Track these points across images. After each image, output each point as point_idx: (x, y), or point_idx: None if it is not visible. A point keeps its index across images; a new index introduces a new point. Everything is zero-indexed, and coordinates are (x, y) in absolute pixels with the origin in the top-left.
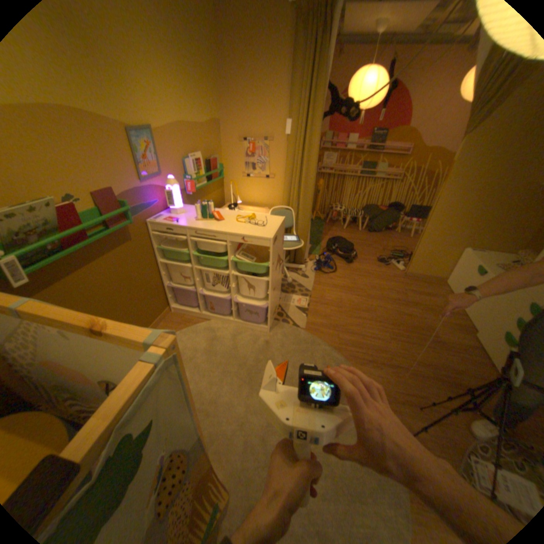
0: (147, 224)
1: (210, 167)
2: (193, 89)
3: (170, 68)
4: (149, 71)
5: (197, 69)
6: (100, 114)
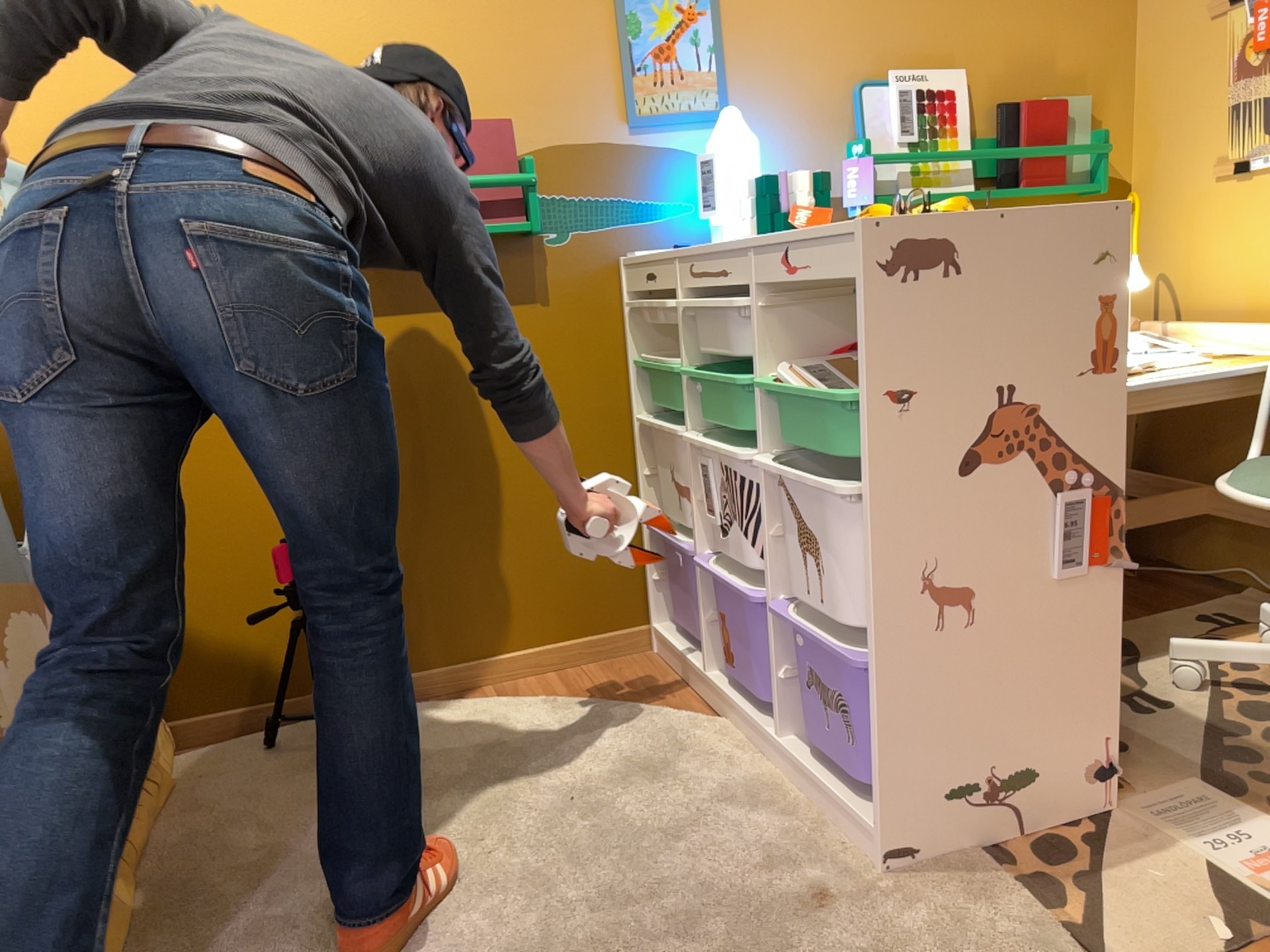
0: (620, 270)
1: (1016, 135)
2: None
3: None
4: None
5: None
6: None
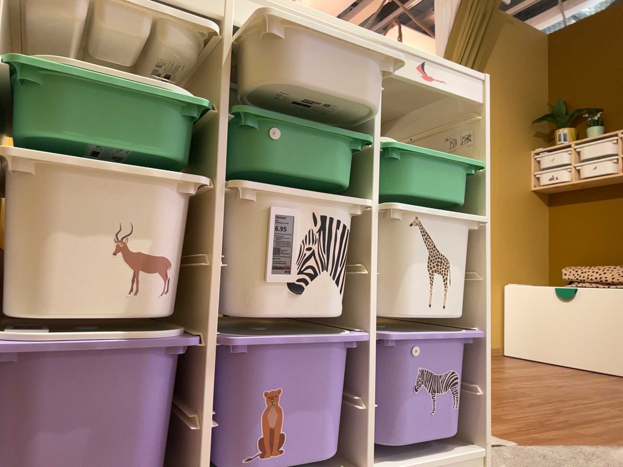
0: None
1: None
2: None
3: None
4: None
5: None
6: None
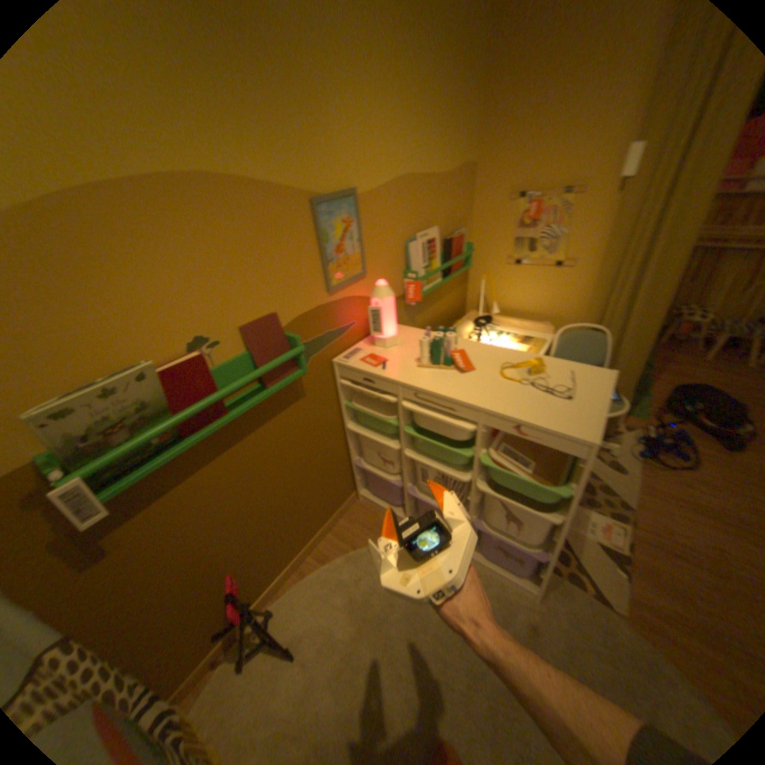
0: (334, 365)
1: (452, 251)
2: (439, 109)
3: (404, 72)
4: (366, 82)
5: (451, 68)
6: (267, 178)
